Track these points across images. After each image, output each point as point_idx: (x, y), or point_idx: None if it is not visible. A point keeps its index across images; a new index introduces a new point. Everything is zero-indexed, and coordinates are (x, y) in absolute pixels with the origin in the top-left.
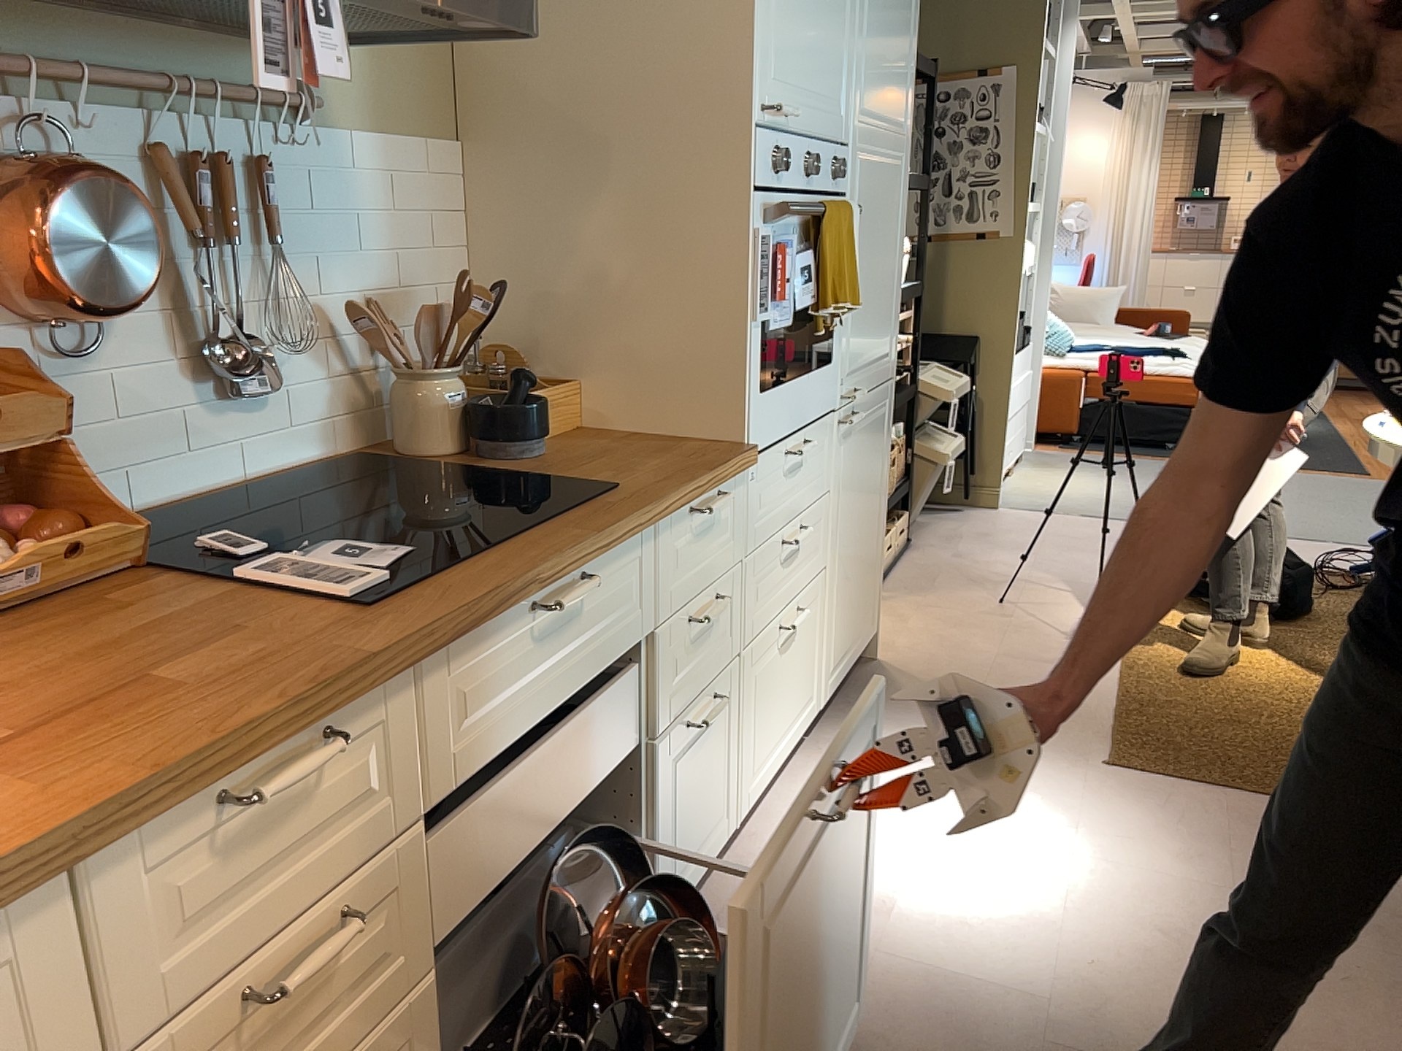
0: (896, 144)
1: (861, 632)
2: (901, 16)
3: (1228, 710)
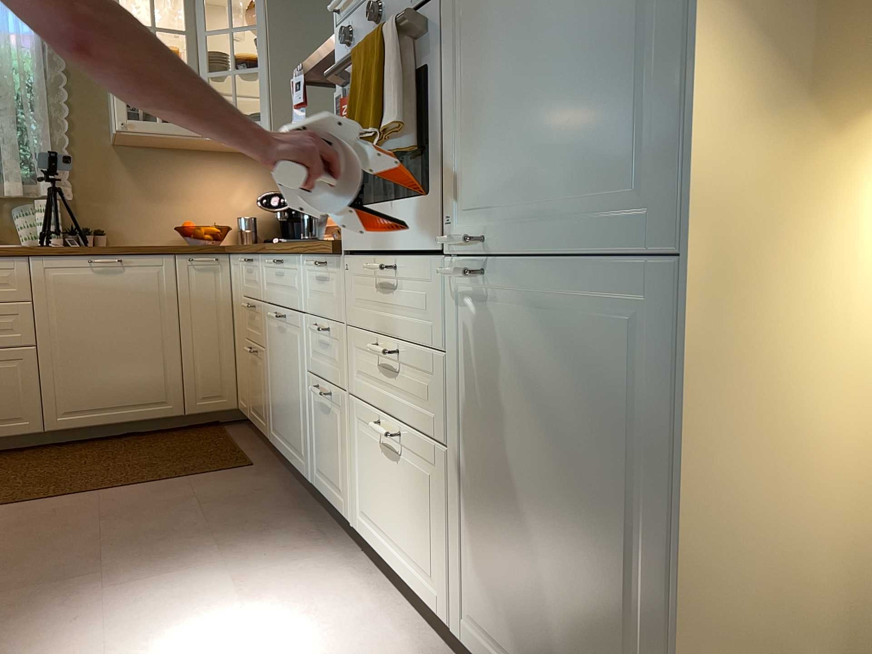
0: None
1: None
2: None
3: None
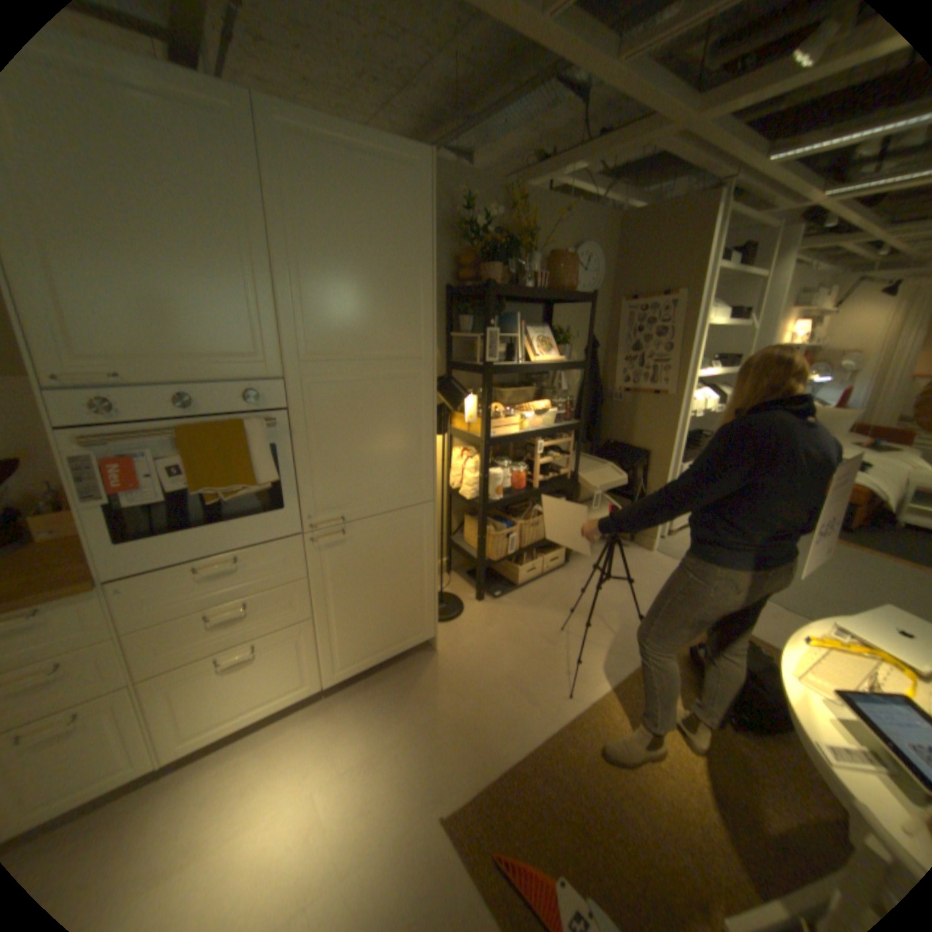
0: (395, 365)
1: (396, 642)
2: (382, 281)
3: (595, 814)
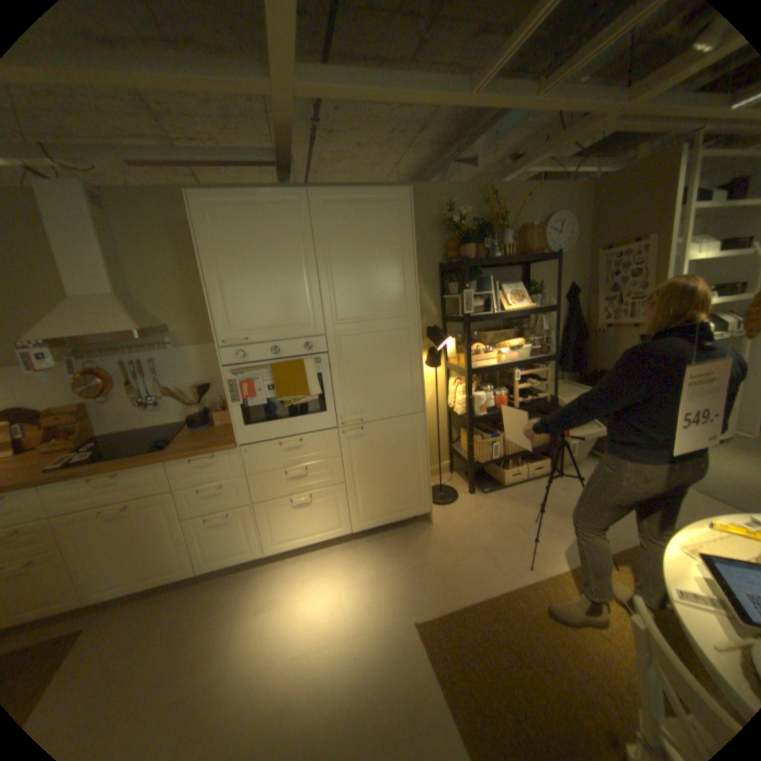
0: (391, 322)
1: (401, 510)
2: (380, 272)
3: (532, 650)
